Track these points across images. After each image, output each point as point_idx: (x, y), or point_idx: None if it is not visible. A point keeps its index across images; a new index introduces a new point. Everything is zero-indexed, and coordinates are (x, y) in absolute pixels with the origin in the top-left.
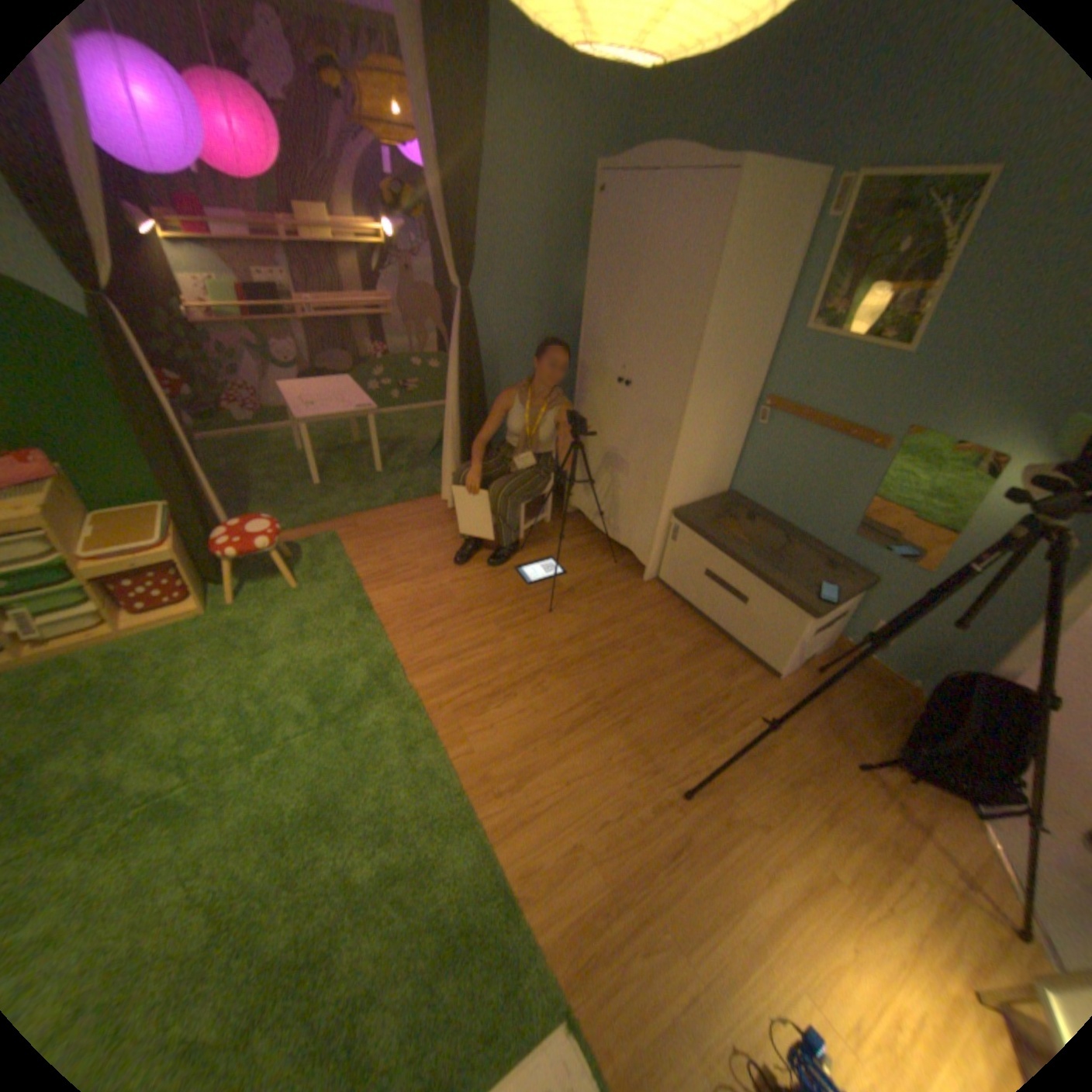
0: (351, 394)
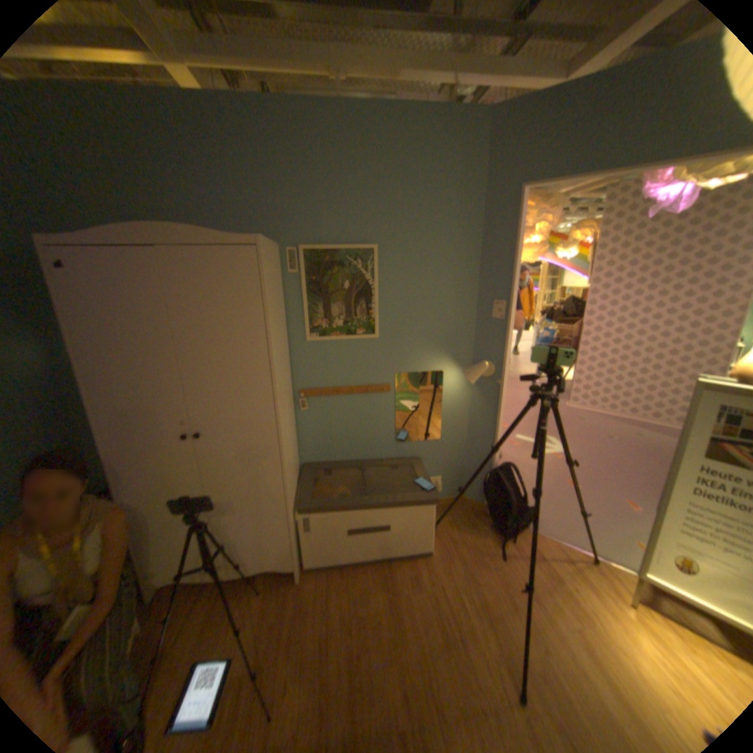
0: None
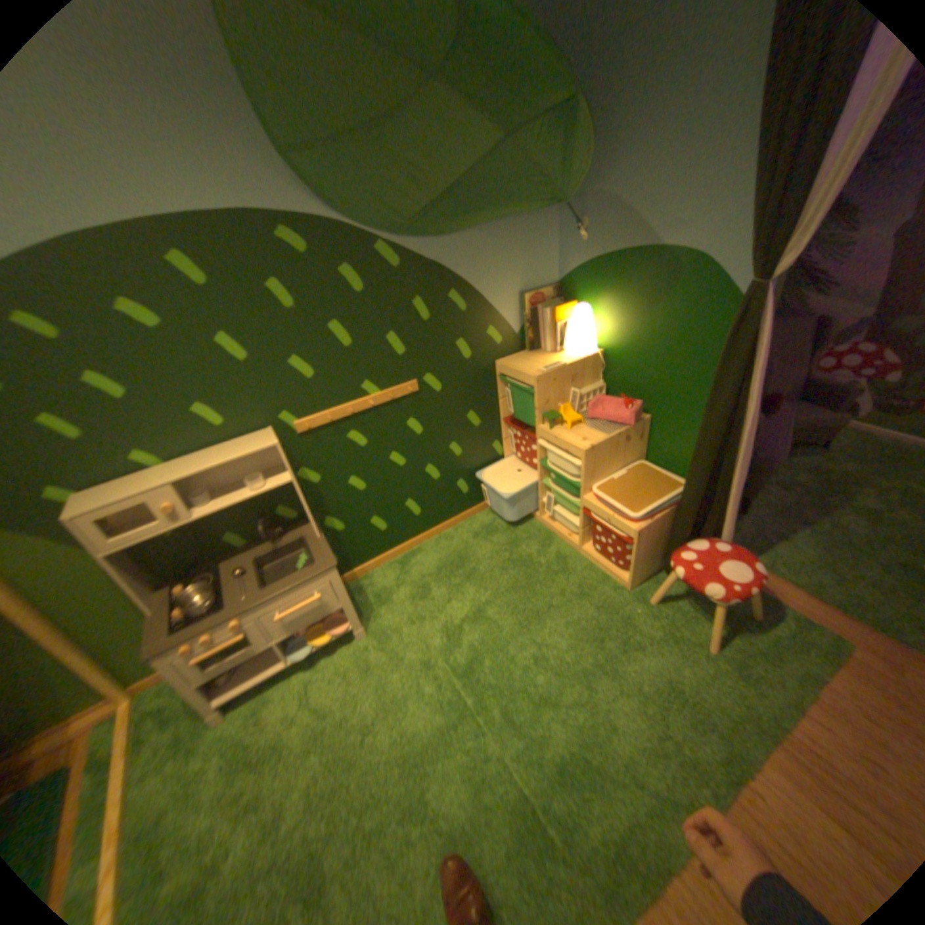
0: None
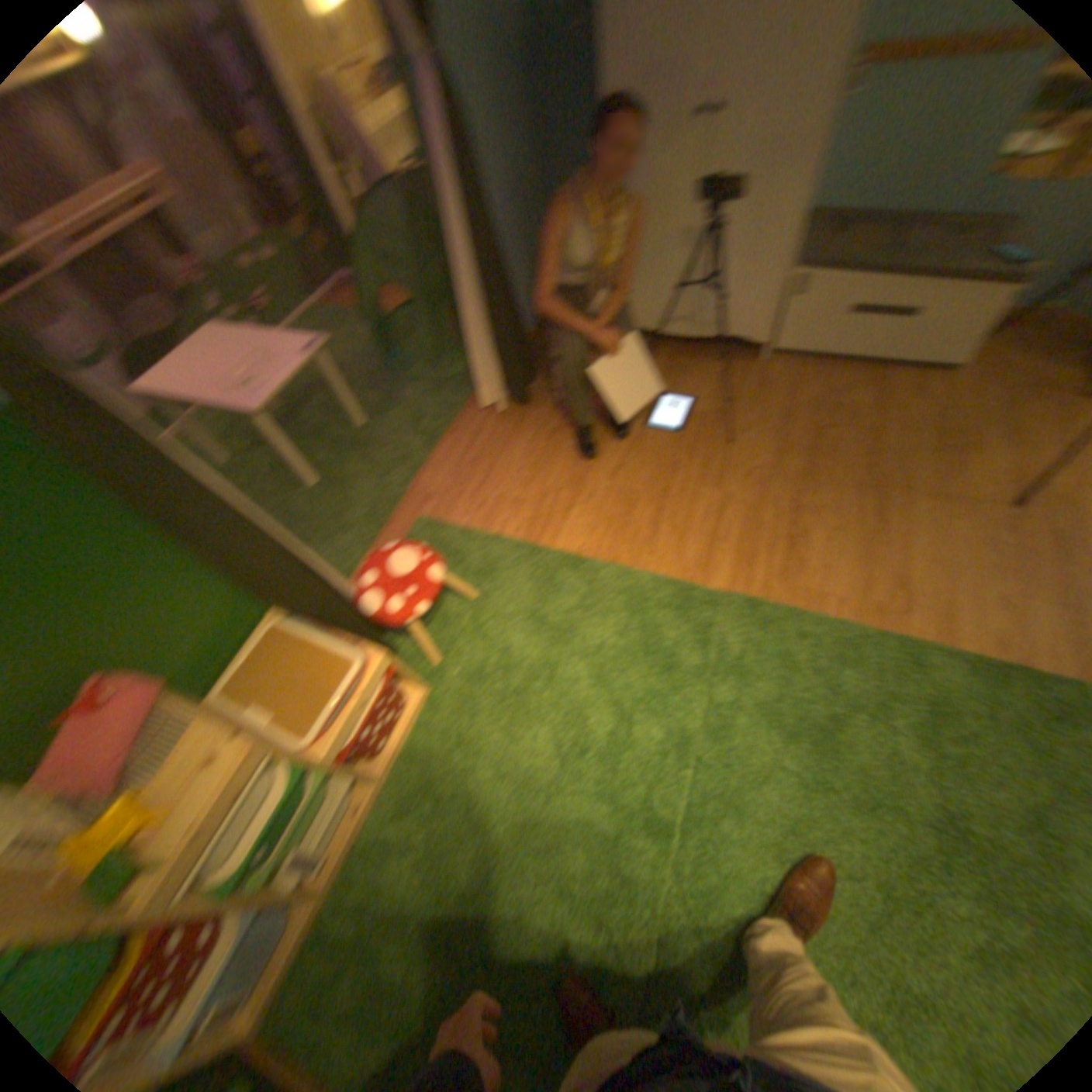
0: (261, 338)
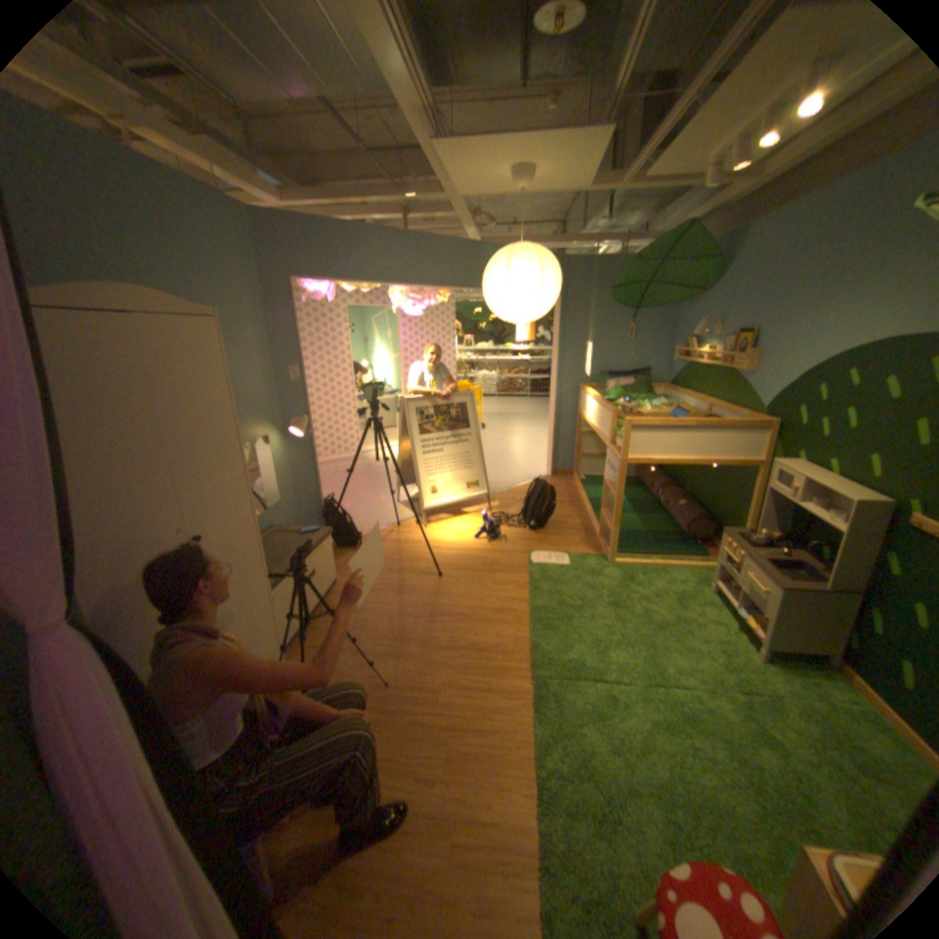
0: None
